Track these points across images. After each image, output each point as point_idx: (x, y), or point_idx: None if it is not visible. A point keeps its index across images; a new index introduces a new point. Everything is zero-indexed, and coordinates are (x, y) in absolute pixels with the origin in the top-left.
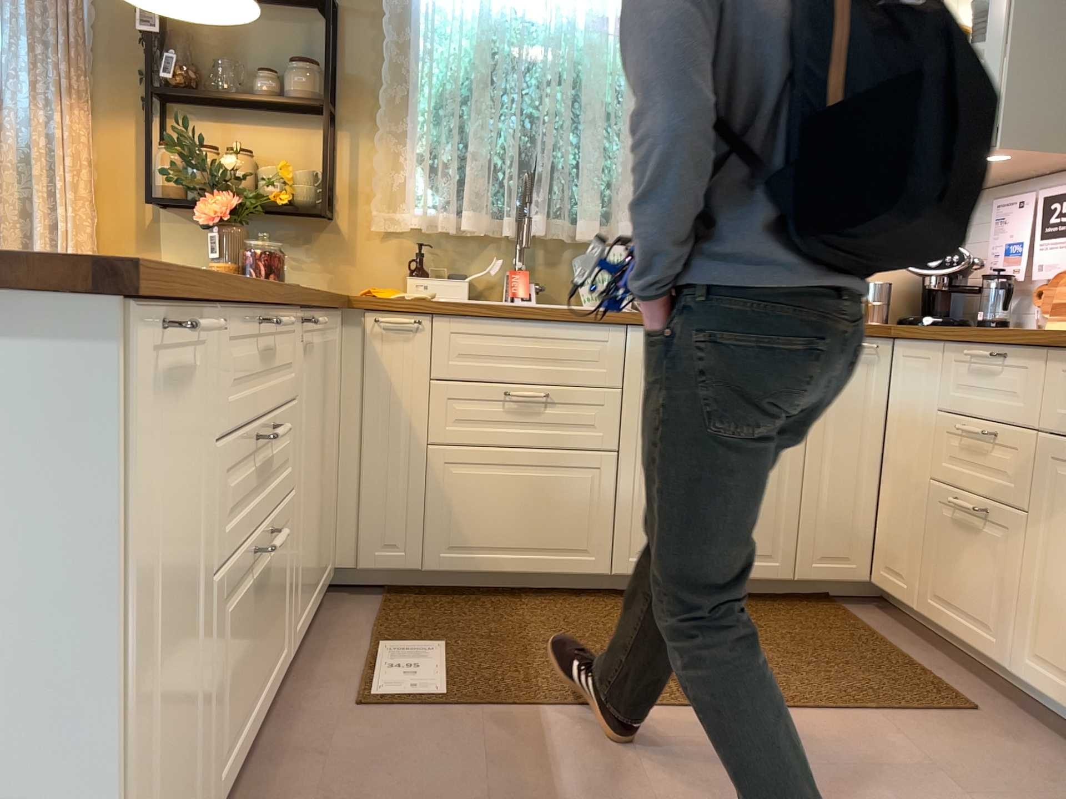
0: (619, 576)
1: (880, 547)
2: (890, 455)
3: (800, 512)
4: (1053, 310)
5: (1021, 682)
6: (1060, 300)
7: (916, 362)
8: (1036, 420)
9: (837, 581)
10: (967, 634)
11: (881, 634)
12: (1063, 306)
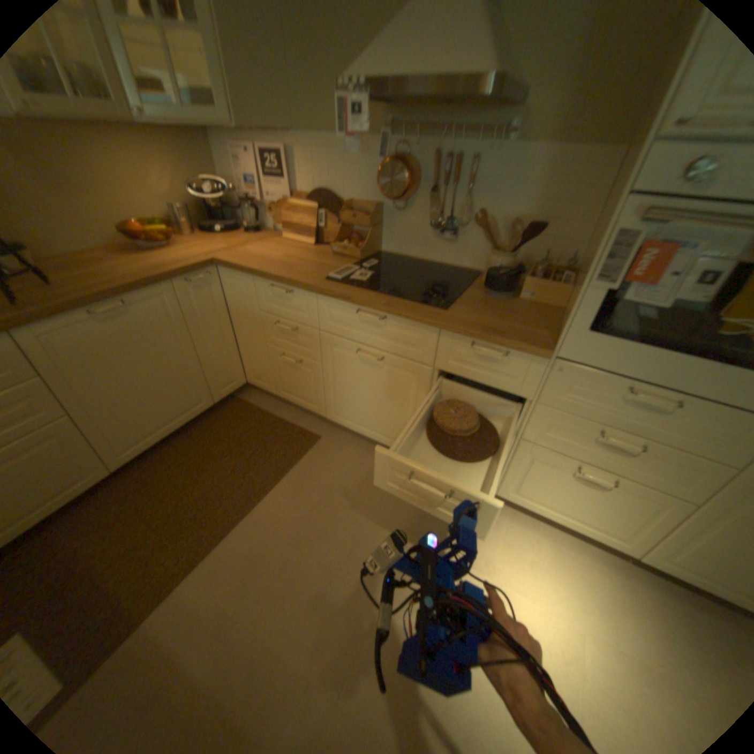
0: (117, 468)
1: (246, 368)
2: (235, 327)
3: (203, 374)
4: (282, 224)
5: (331, 419)
6: (284, 219)
7: (235, 281)
8: (315, 323)
9: (232, 391)
10: (303, 403)
11: (264, 407)
12: (286, 223)
